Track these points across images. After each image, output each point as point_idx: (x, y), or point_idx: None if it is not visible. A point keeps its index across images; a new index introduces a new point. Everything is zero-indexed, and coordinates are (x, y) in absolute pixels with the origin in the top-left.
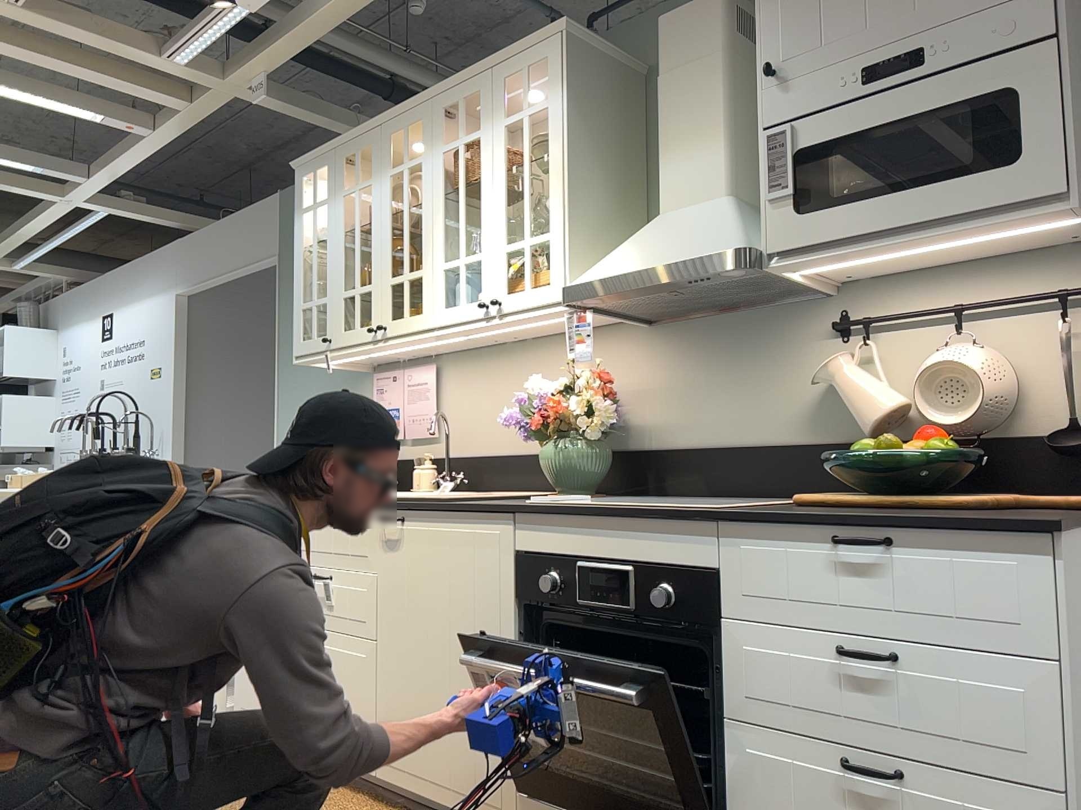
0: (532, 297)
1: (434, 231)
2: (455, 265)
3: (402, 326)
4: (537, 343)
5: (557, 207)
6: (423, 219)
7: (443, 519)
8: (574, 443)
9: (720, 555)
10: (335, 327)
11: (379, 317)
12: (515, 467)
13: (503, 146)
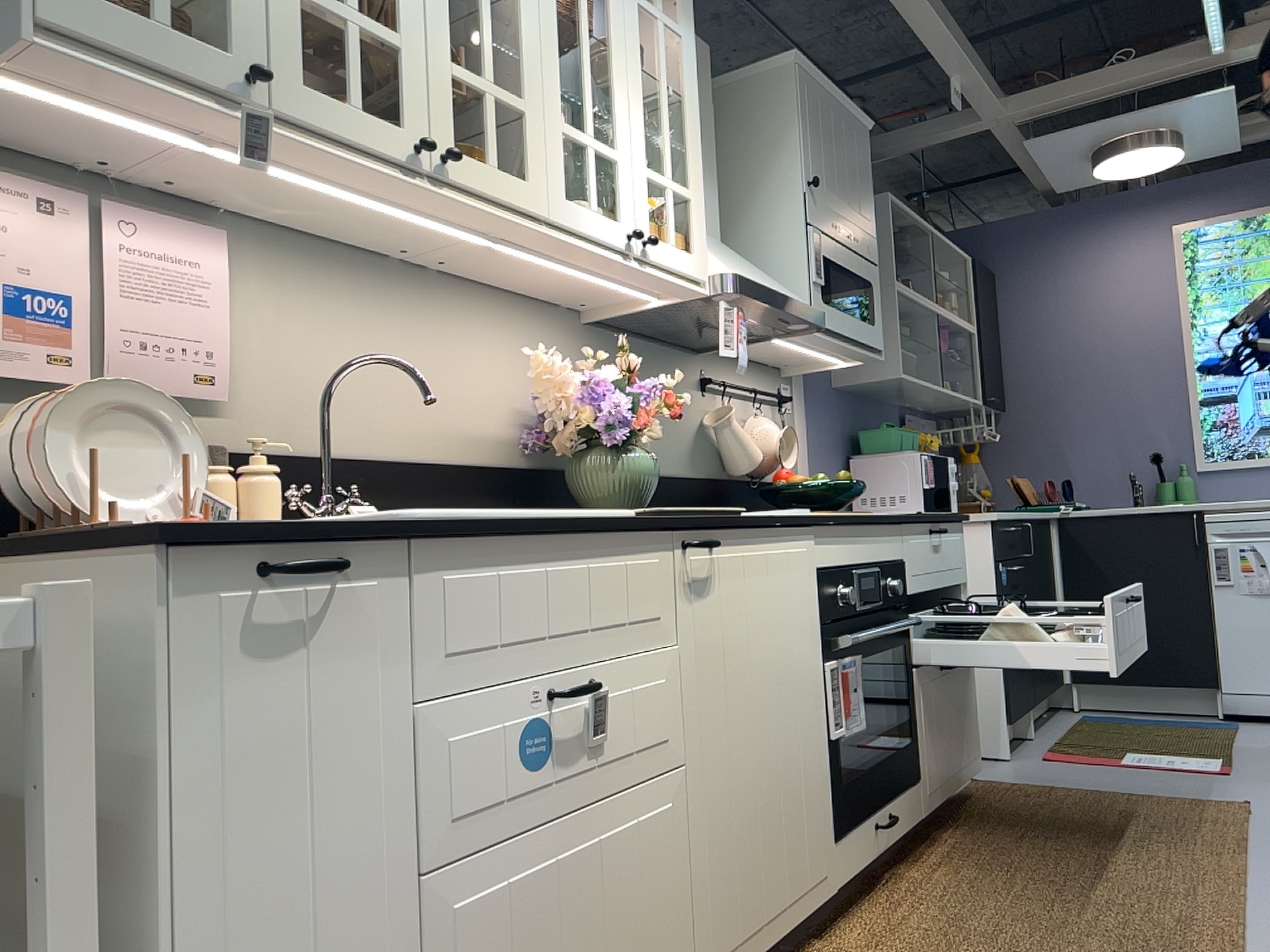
0: (681, 260)
1: (546, 56)
2: (583, 142)
3: (488, 181)
4: (449, 285)
5: (699, 168)
6: (513, 11)
7: (758, 538)
8: (649, 454)
9: (905, 548)
10: (274, 58)
11: (426, 126)
12: (424, 484)
13: (640, 30)
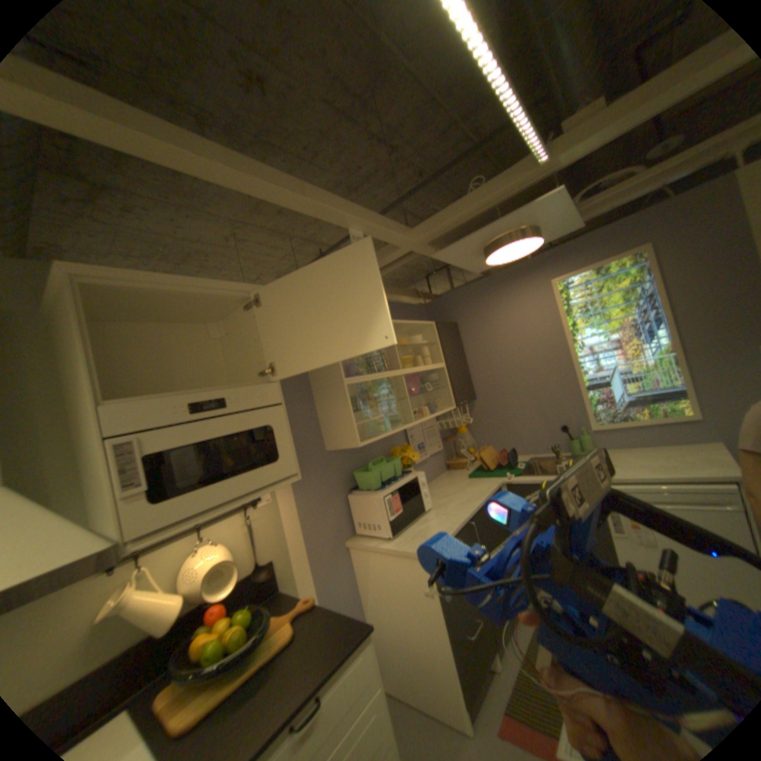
0: None
1: None
2: None
3: None
4: None
5: None
6: None
7: None
8: None
9: None
10: None
11: None
12: None
13: None
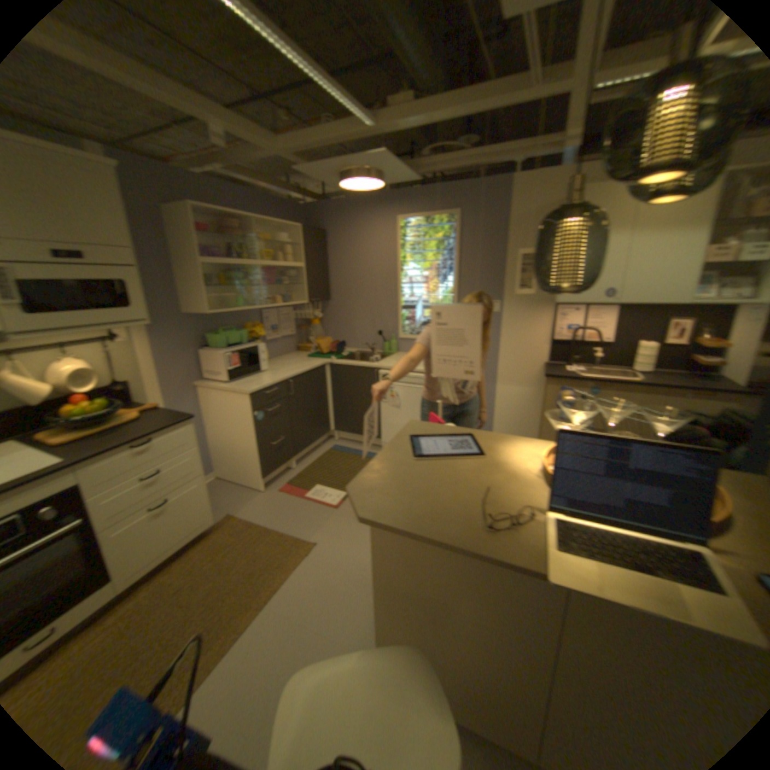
0: None
1: None
2: None
3: None
4: None
5: None
6: None
7: None
8: None
9: (80, 478)
10: None
11: None
12: None
13: None
